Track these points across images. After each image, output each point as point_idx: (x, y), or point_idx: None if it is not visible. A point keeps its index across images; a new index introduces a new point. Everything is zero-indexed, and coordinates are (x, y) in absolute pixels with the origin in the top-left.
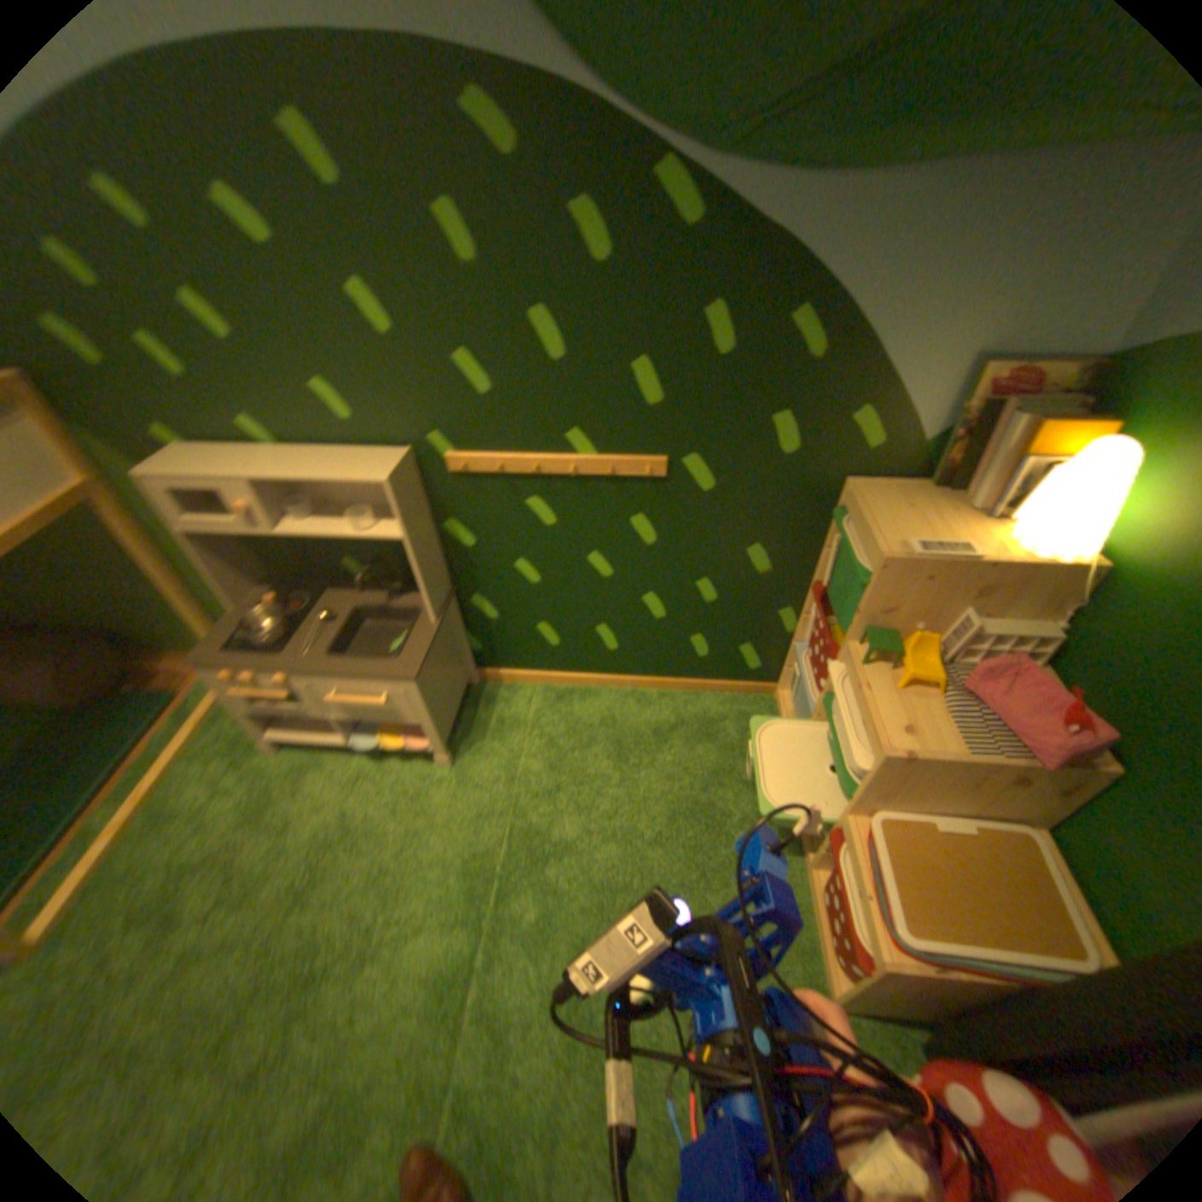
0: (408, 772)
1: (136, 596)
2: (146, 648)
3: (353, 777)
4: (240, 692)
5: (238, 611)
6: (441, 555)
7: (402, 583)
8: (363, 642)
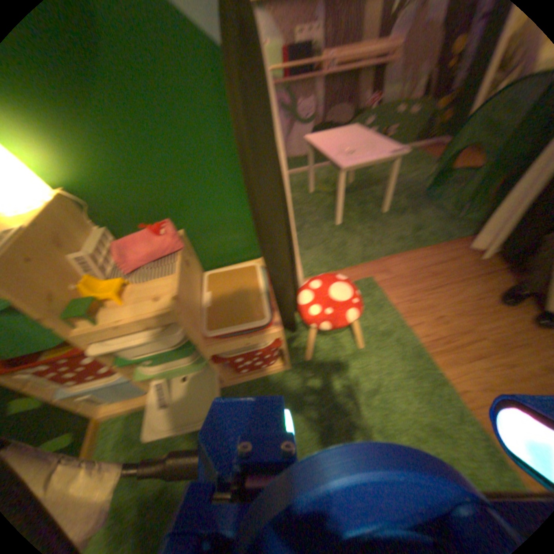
0: None
1: None
2: None
3: None
4: None
5: None
6: None
7: None
8: None
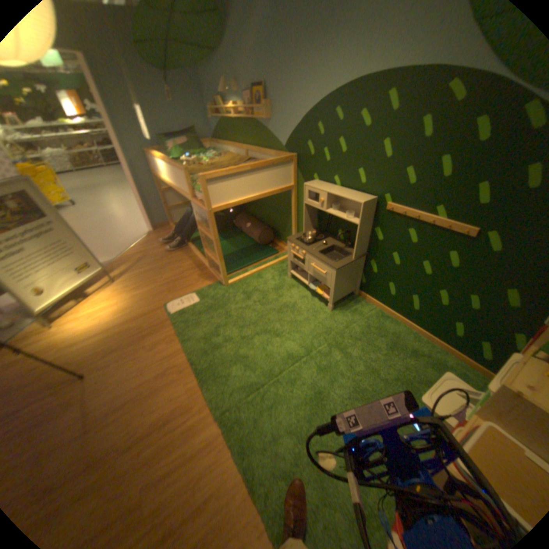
0: (318, 305)
1: (284, 222)
2: (278, 239)
3: (303, 296)
4: (292, 253)
5: (304, 233)
6: (368, 240)
7: (351, 245)
8: (329, 256)
